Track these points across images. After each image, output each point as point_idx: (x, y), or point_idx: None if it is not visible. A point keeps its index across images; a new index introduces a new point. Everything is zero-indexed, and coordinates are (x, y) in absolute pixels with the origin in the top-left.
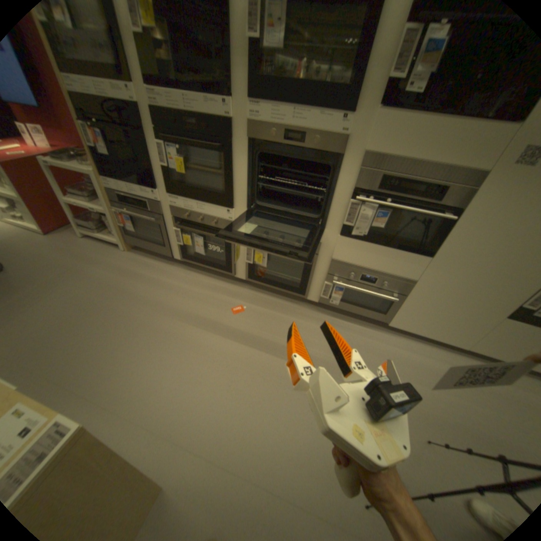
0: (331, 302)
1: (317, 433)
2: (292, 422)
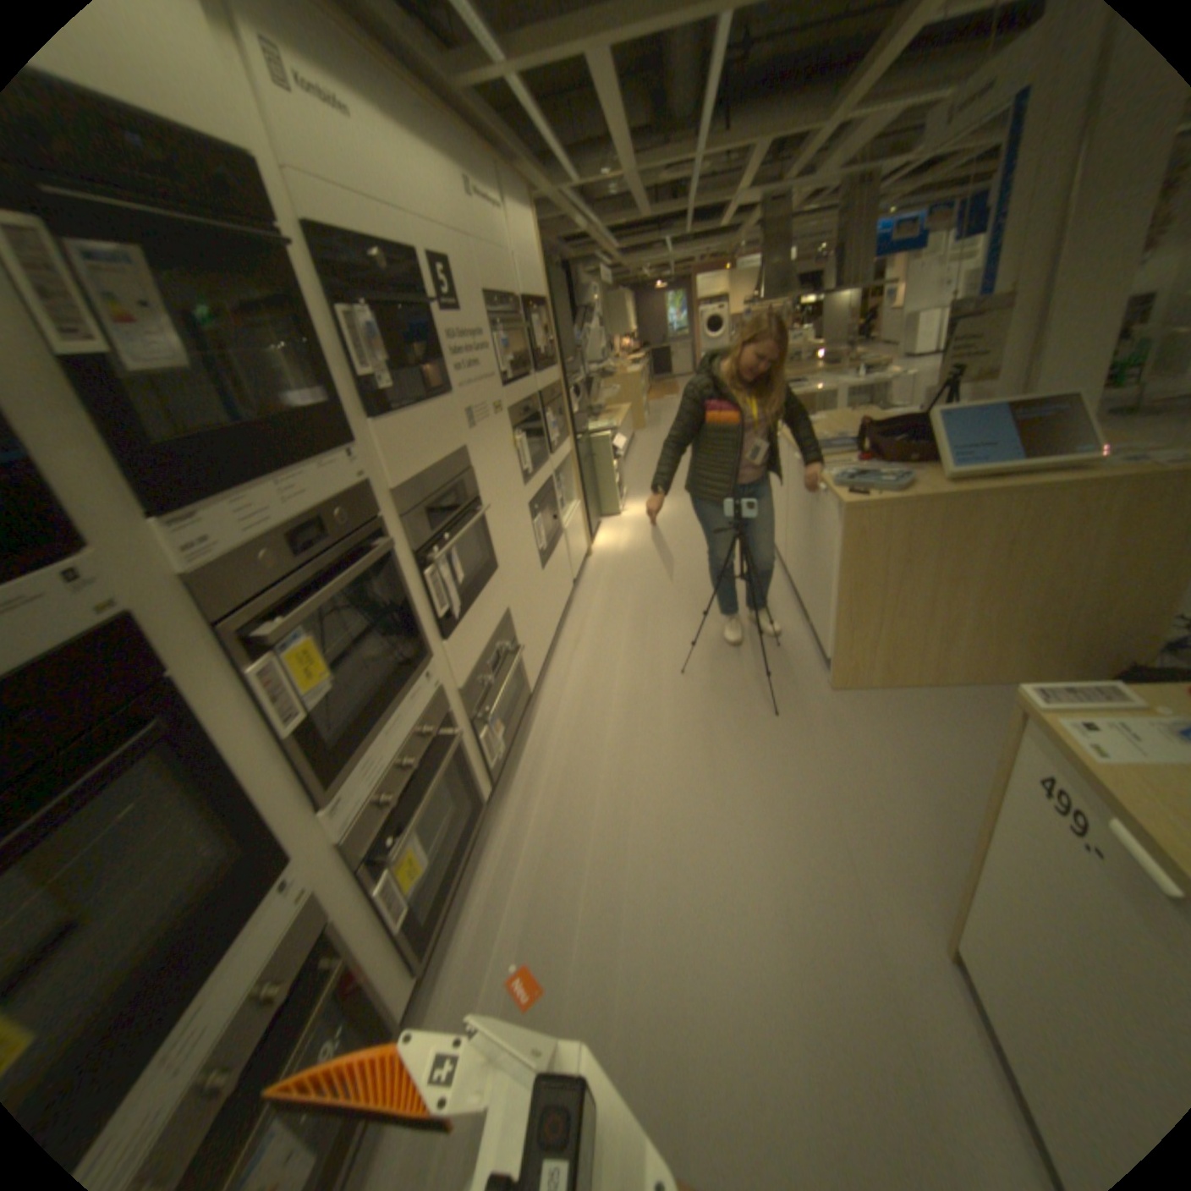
0: (496, 759)
1: (728, 770)
2: (732, 801)
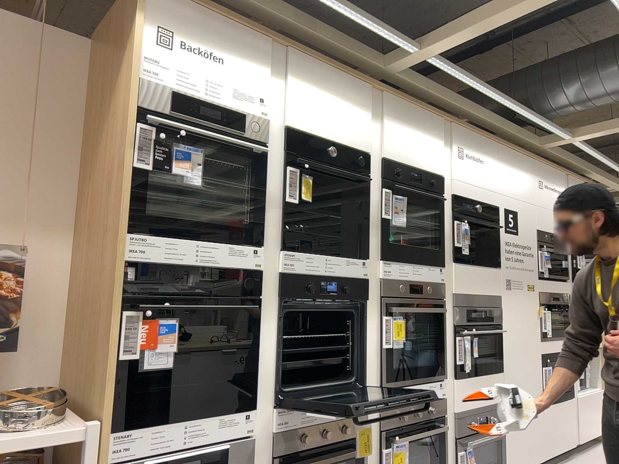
0: None
1: None
2: None
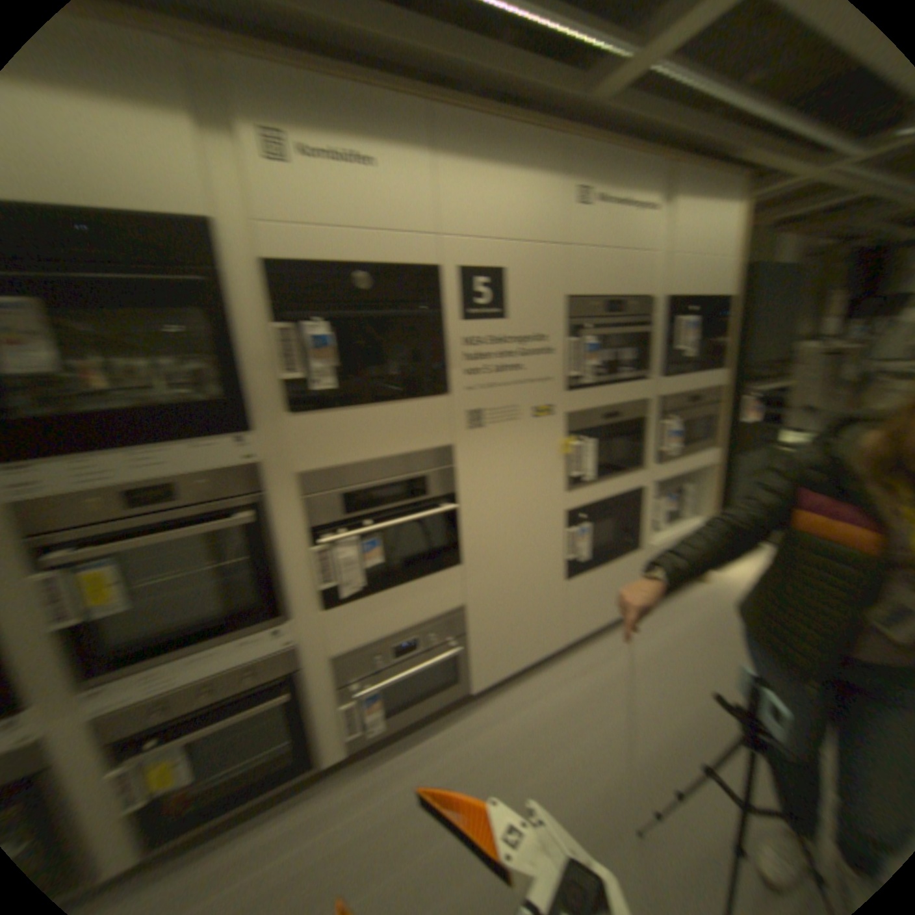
0: (365, 738)
1: None
2: None
